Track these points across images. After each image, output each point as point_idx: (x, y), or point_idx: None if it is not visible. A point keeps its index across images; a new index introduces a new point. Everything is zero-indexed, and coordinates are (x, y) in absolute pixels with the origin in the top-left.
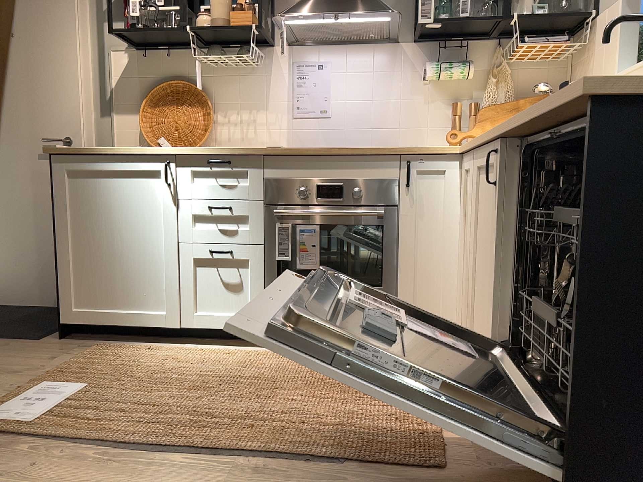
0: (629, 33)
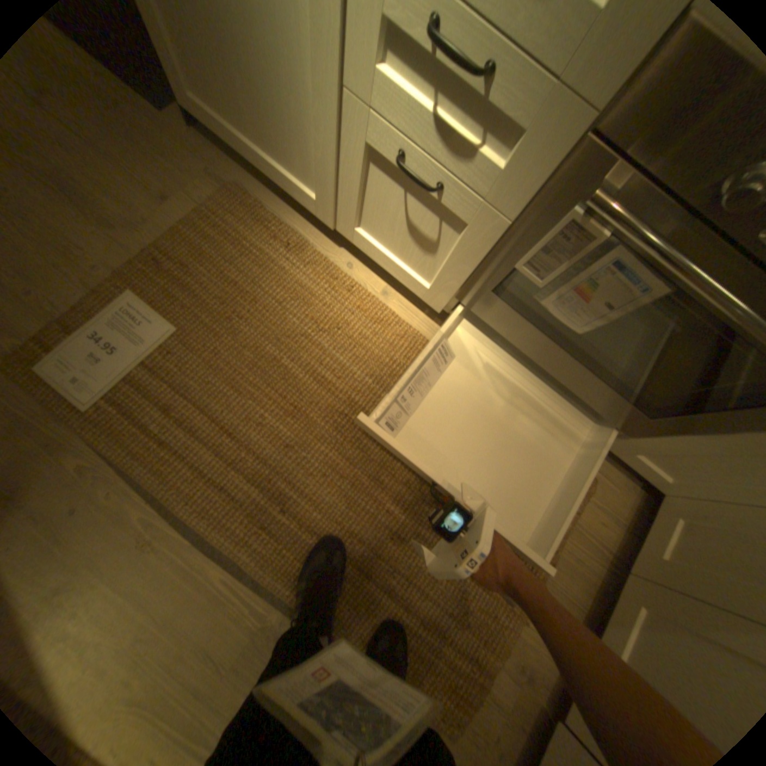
0: None
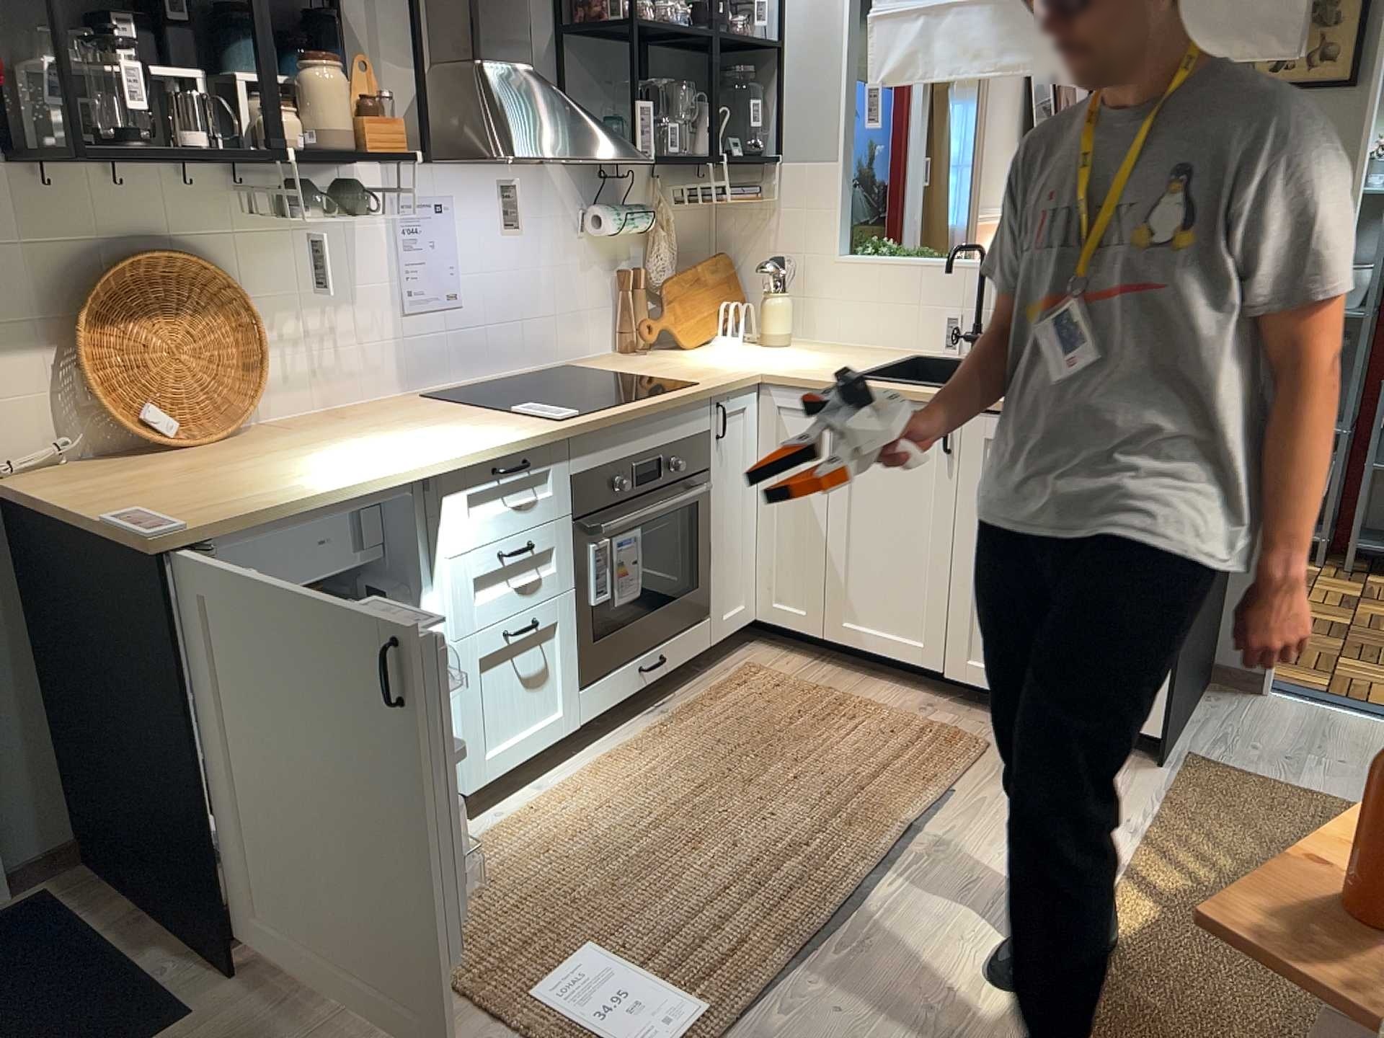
0: (847, 205)
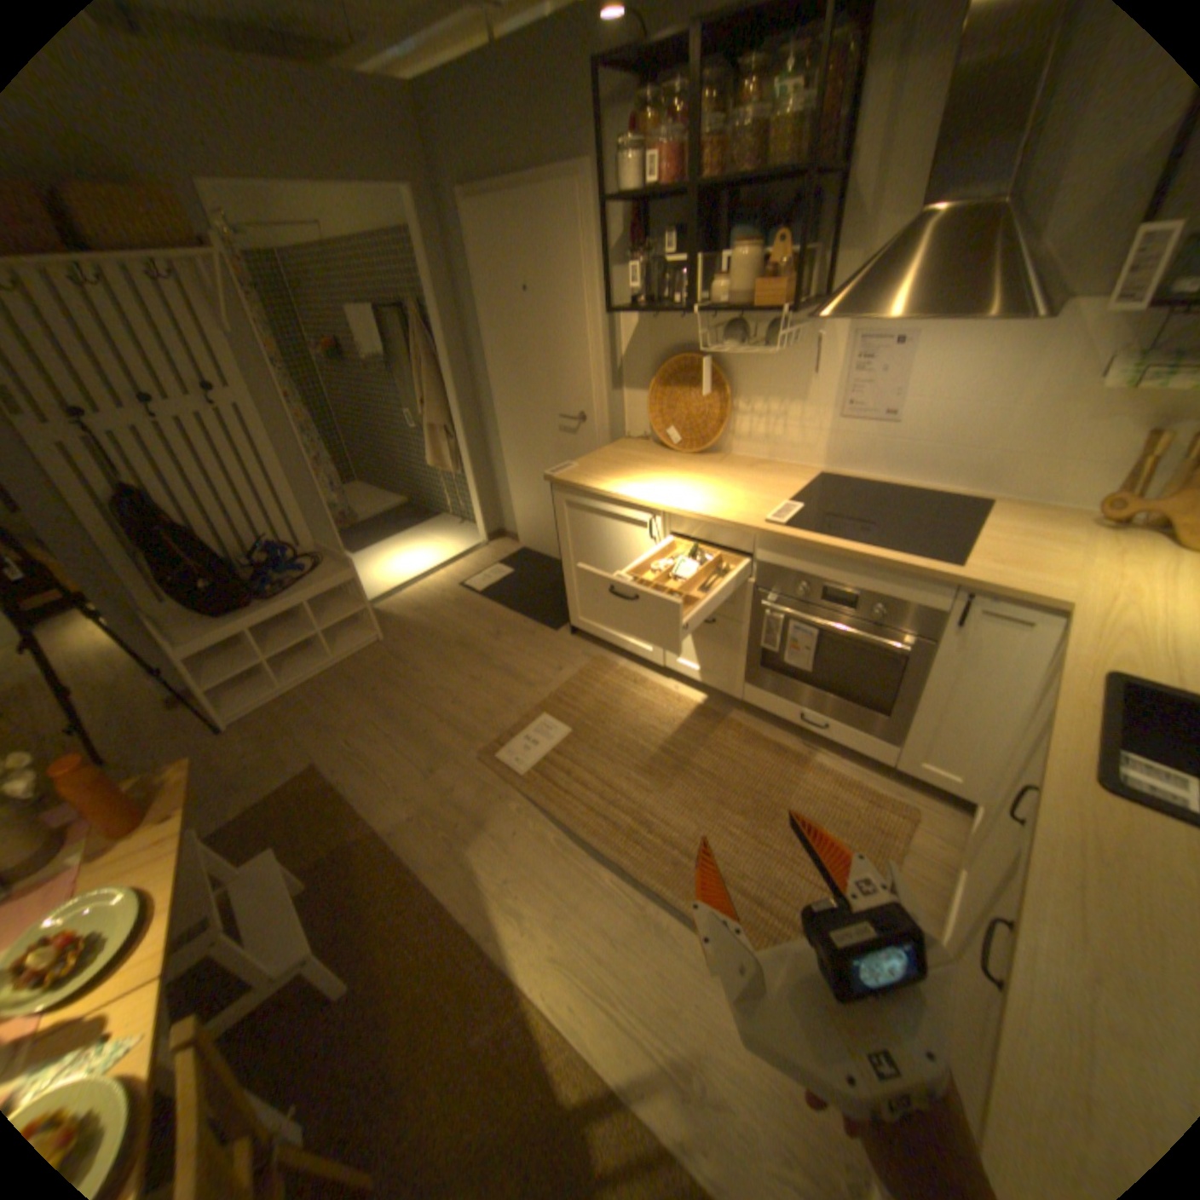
0: None
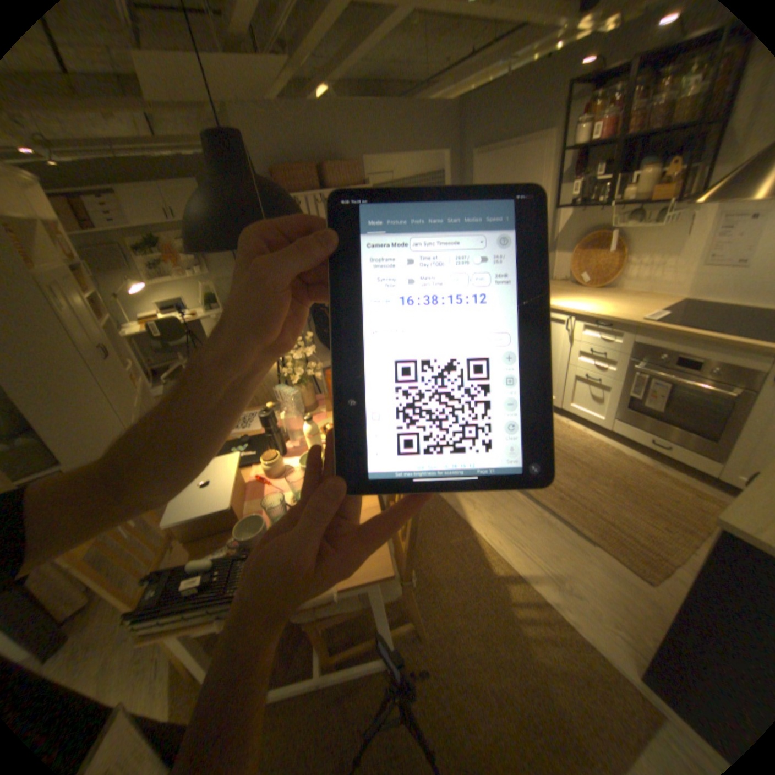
0: None
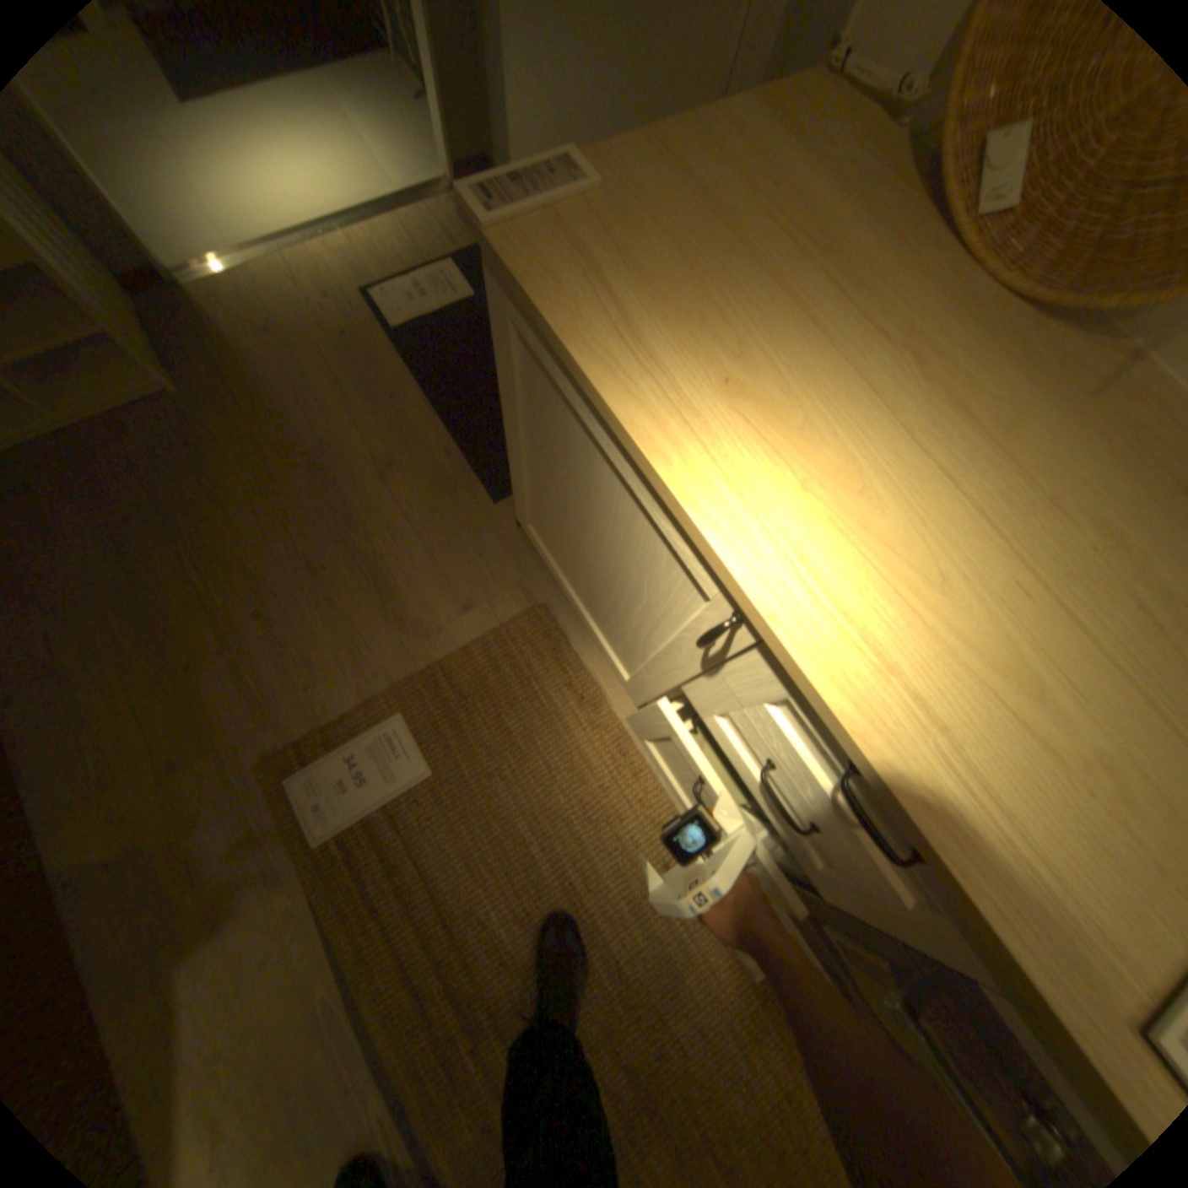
0: None
